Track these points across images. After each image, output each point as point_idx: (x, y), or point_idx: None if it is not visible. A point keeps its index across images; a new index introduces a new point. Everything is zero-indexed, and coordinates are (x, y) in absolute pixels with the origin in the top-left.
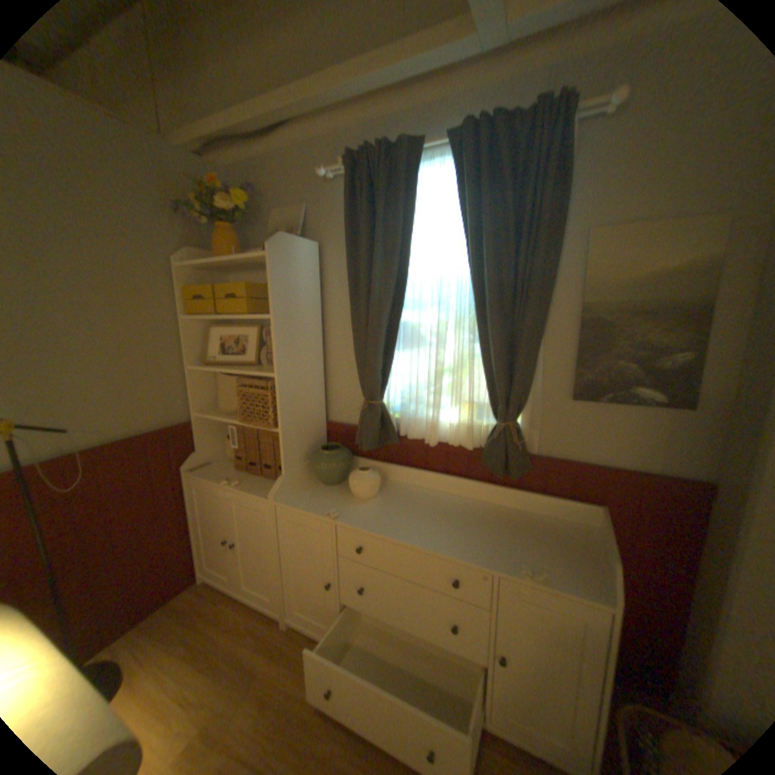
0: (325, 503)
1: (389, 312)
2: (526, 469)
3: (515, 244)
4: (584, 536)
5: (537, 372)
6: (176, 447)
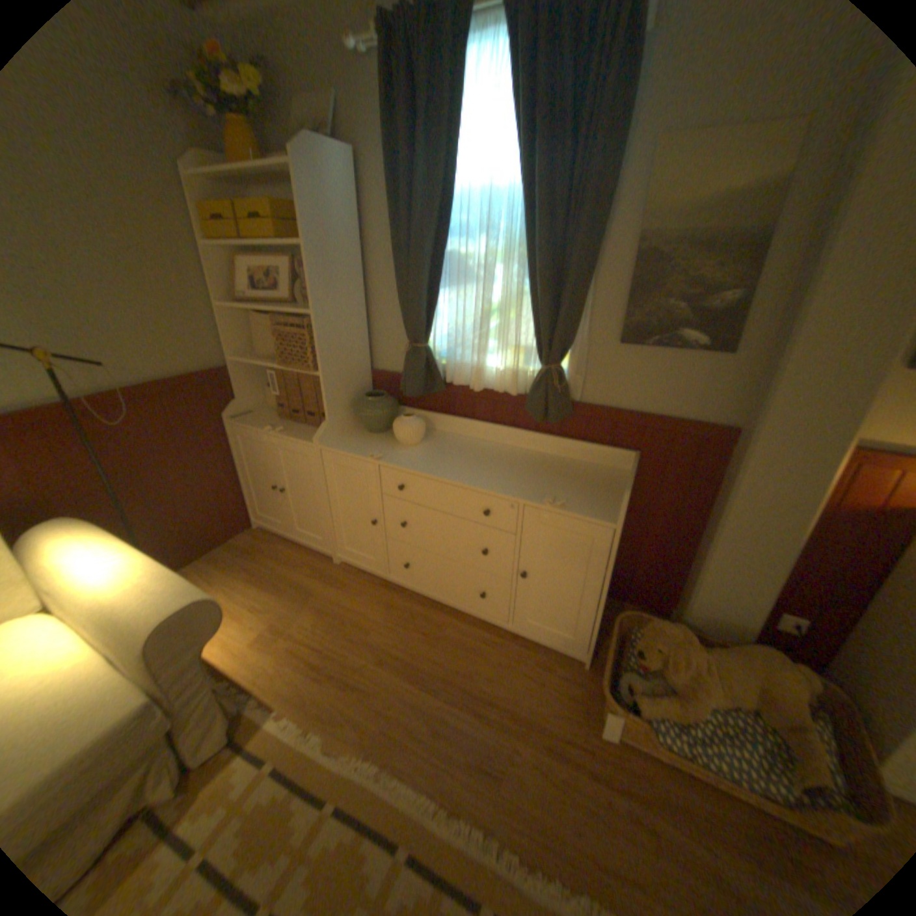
0: (370, 447)
1: (432, 240)
2: (565, 414)
3: (573, 155)
4: (612, 477)
5: (585, 312)
6: (215, 393)
